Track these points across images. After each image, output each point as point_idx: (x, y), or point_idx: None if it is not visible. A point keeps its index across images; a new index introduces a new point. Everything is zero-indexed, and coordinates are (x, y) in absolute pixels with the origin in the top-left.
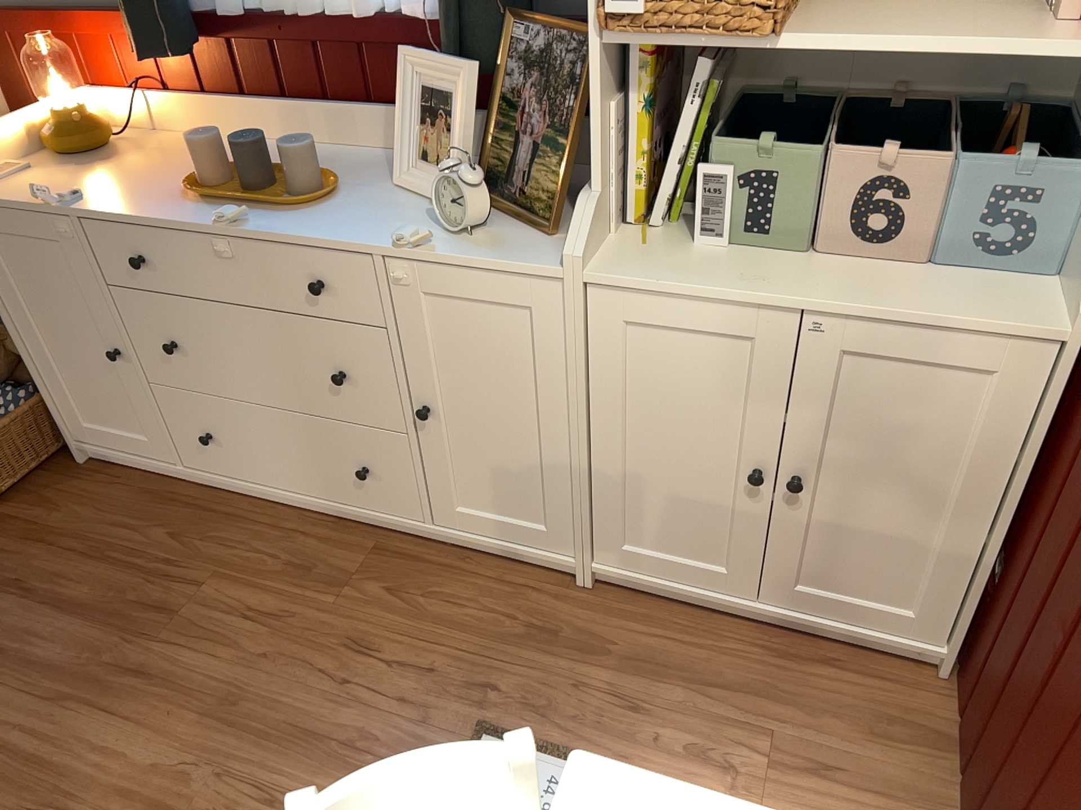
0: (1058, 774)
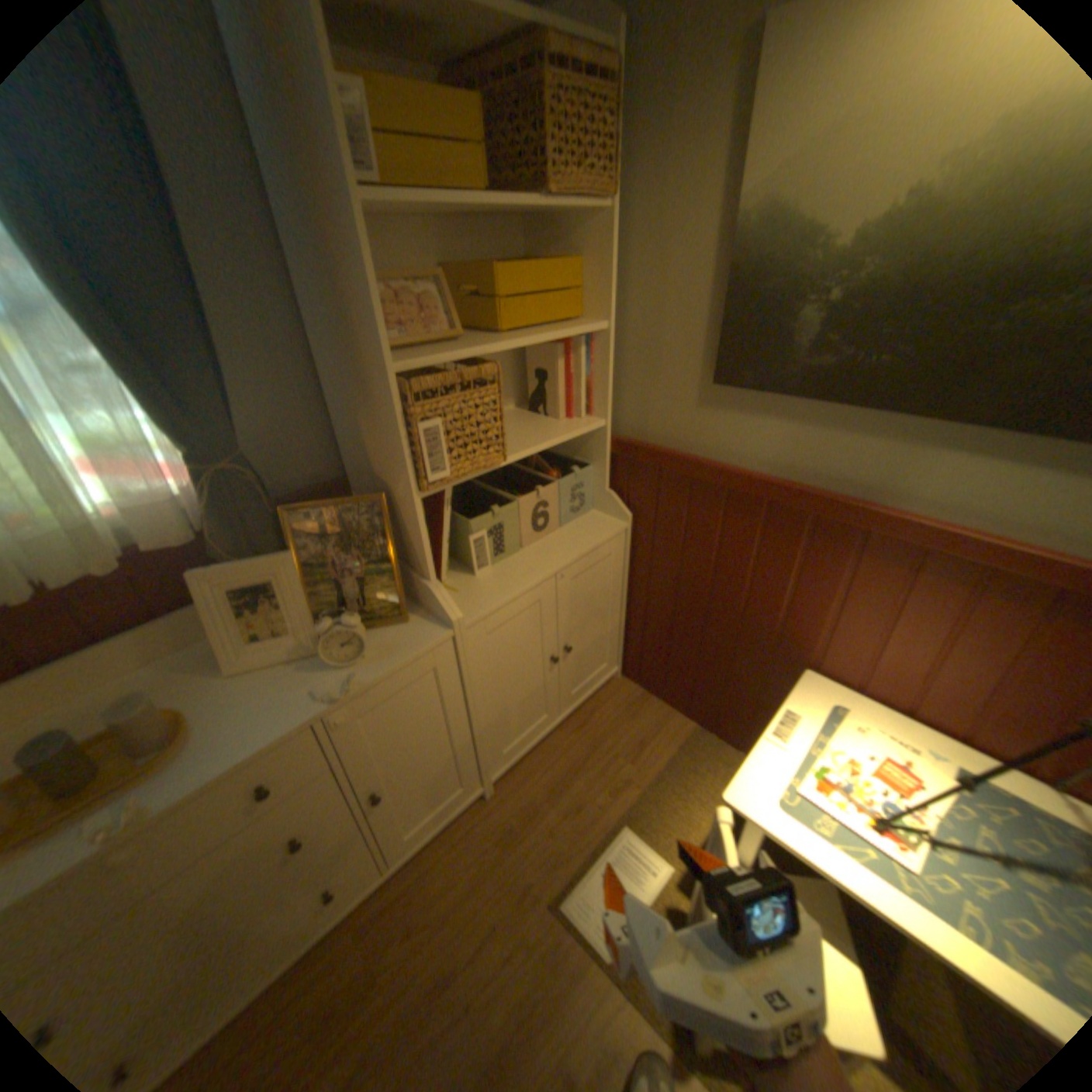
0: (746, 654)
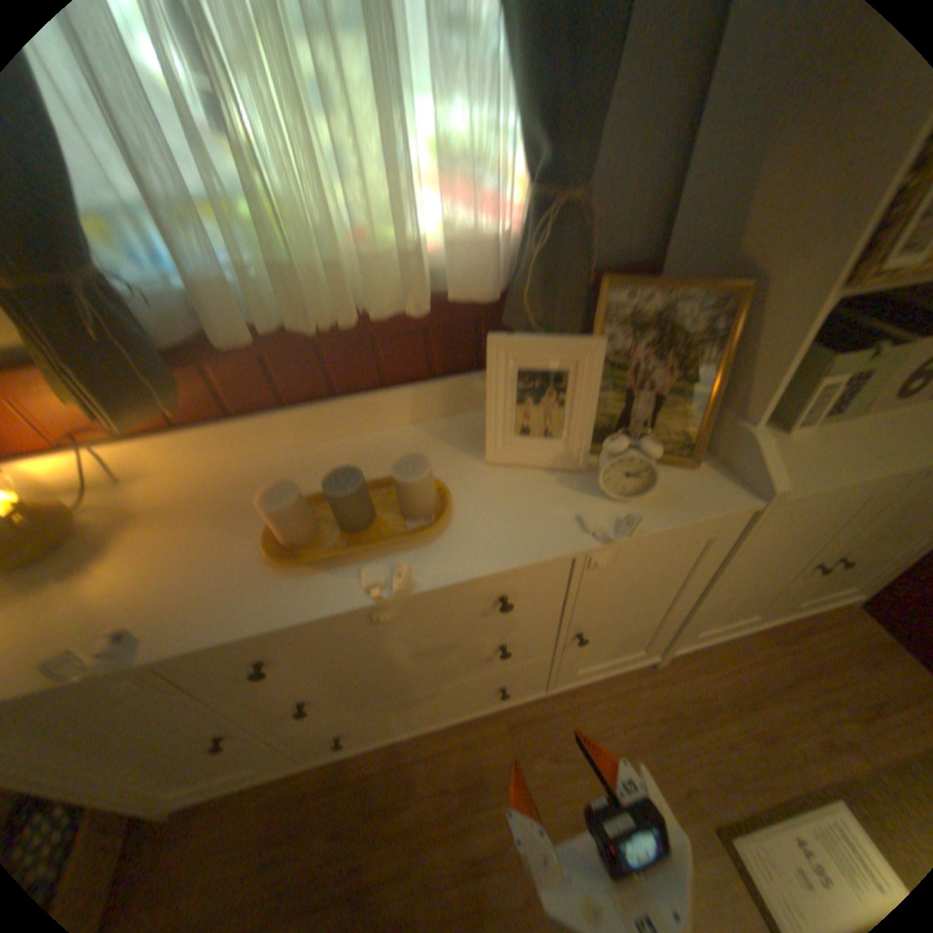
0: None
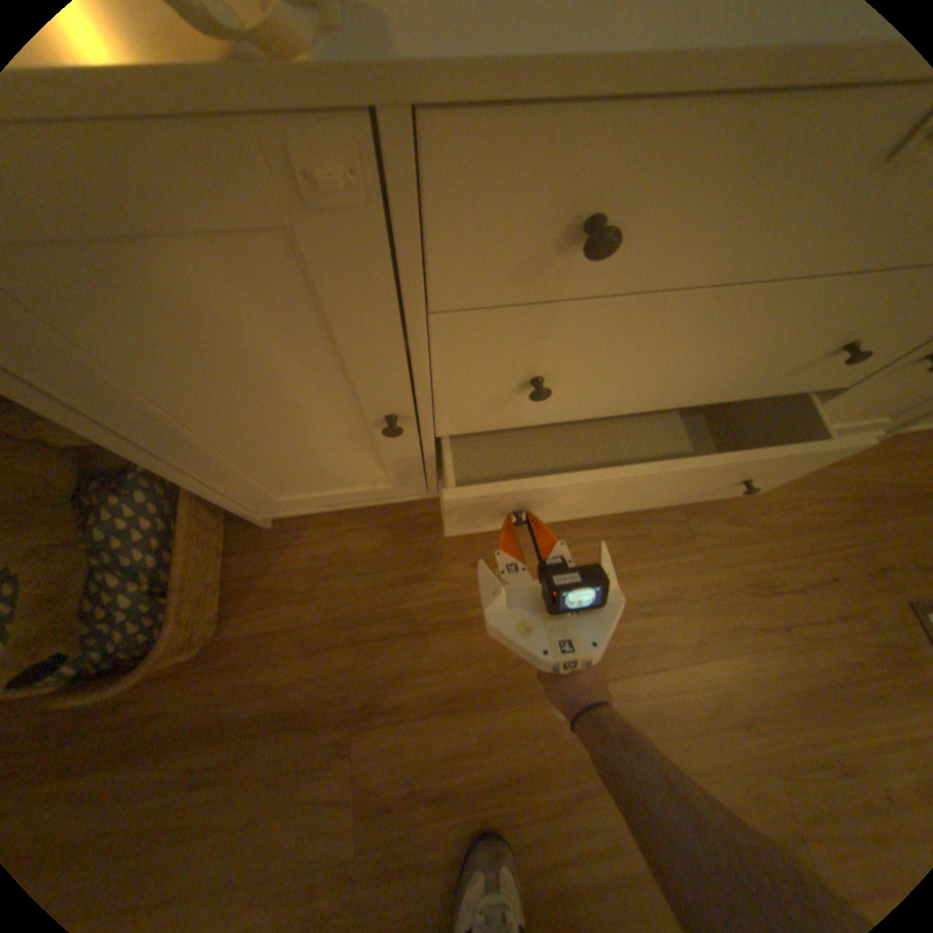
0: None
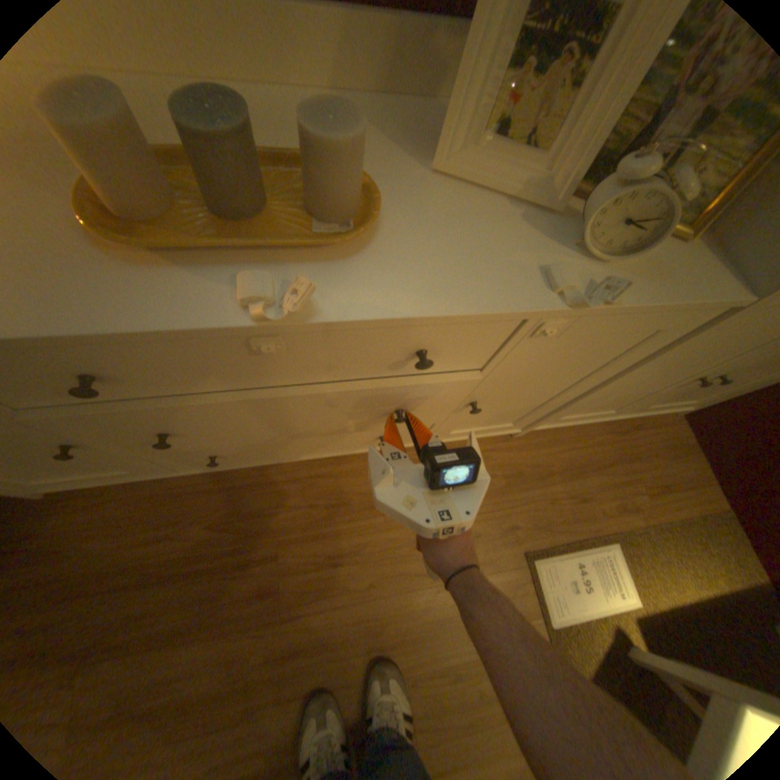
0: None
